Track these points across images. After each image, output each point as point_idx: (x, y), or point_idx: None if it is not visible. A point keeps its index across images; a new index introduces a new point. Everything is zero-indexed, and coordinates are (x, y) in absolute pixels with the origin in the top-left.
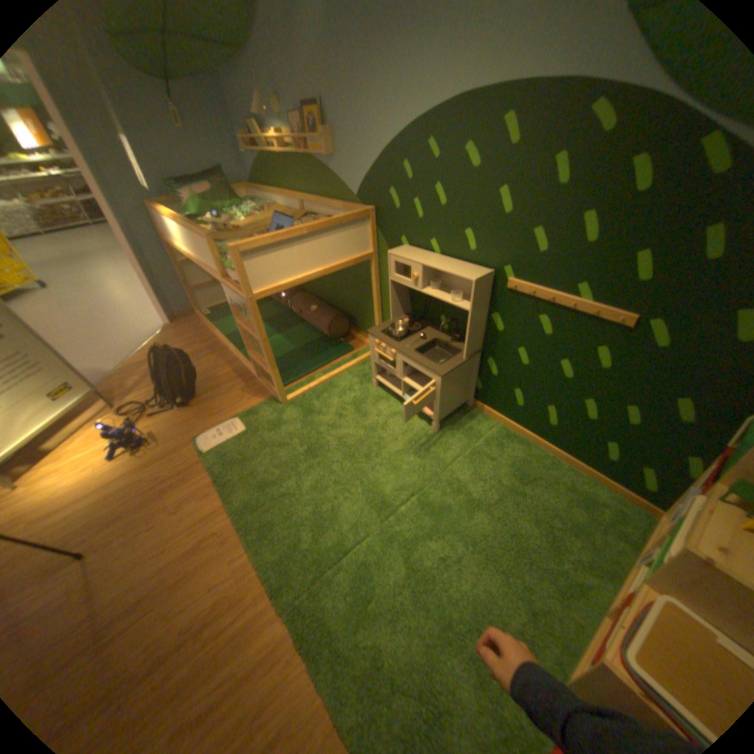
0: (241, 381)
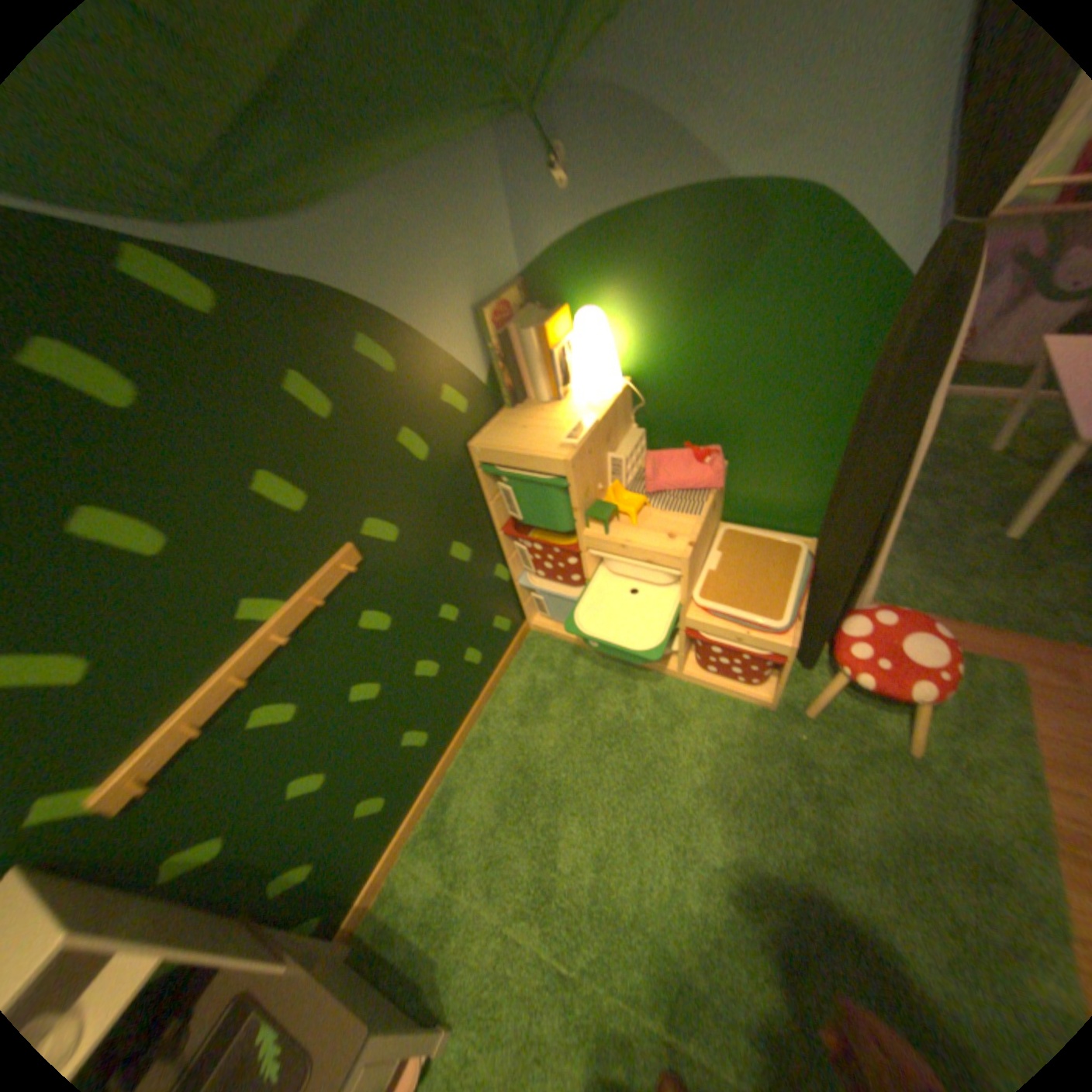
0: None
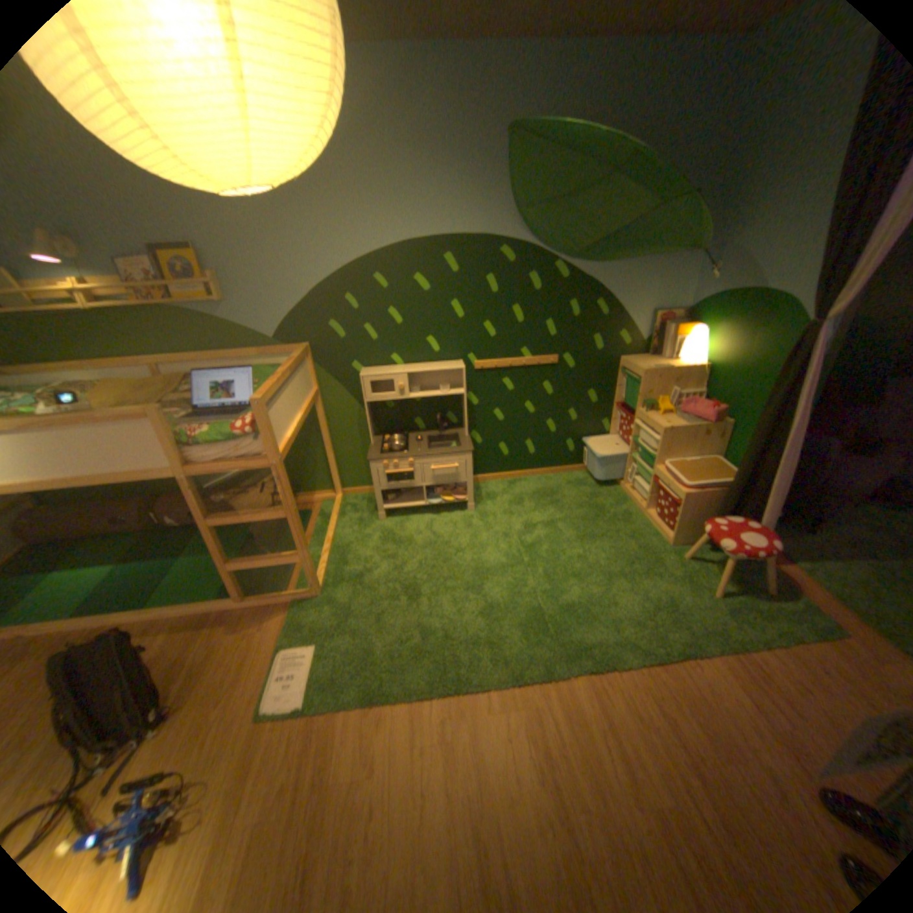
0: (208, 629)
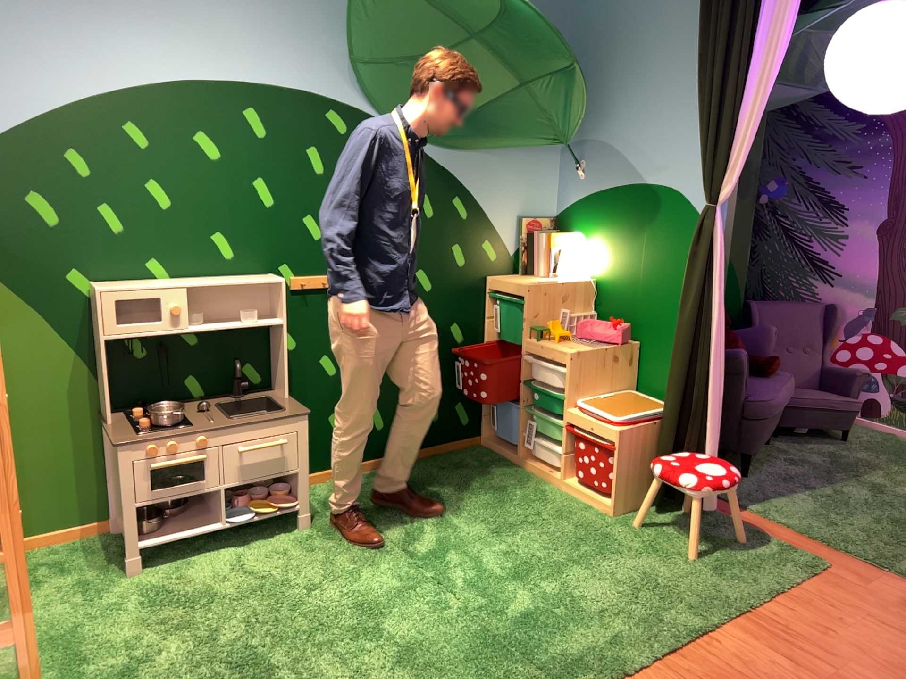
0: None
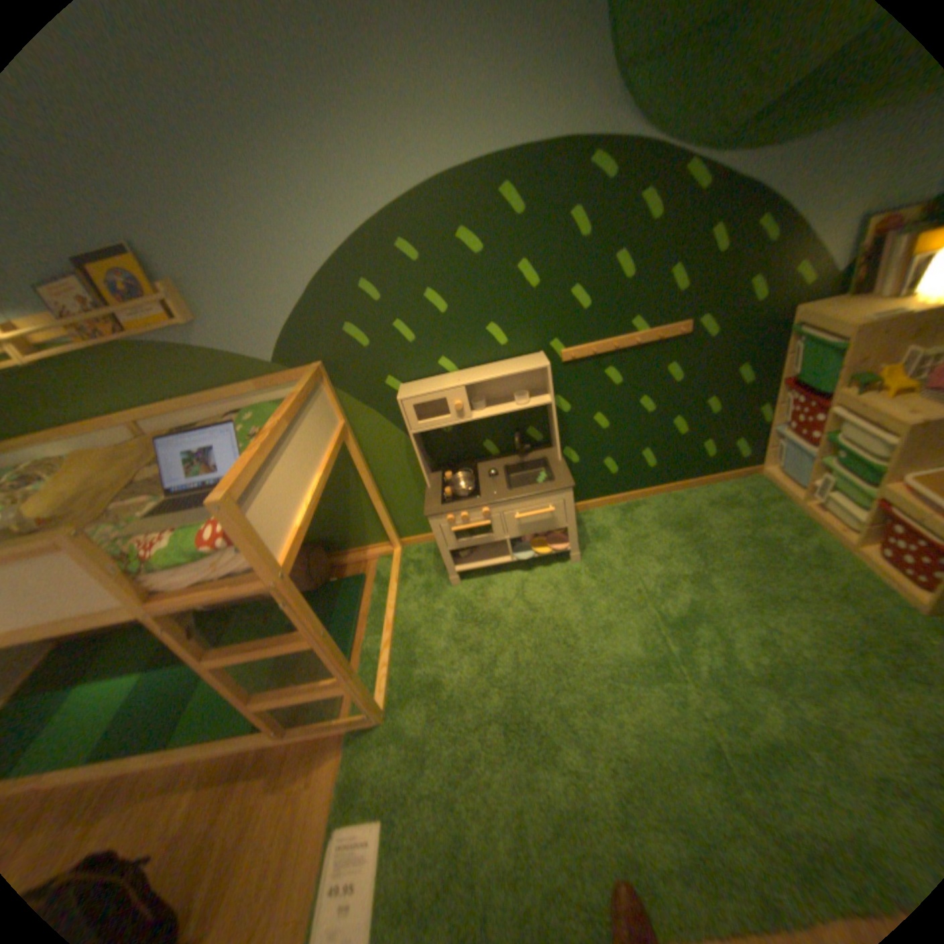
0: (243, 780)
